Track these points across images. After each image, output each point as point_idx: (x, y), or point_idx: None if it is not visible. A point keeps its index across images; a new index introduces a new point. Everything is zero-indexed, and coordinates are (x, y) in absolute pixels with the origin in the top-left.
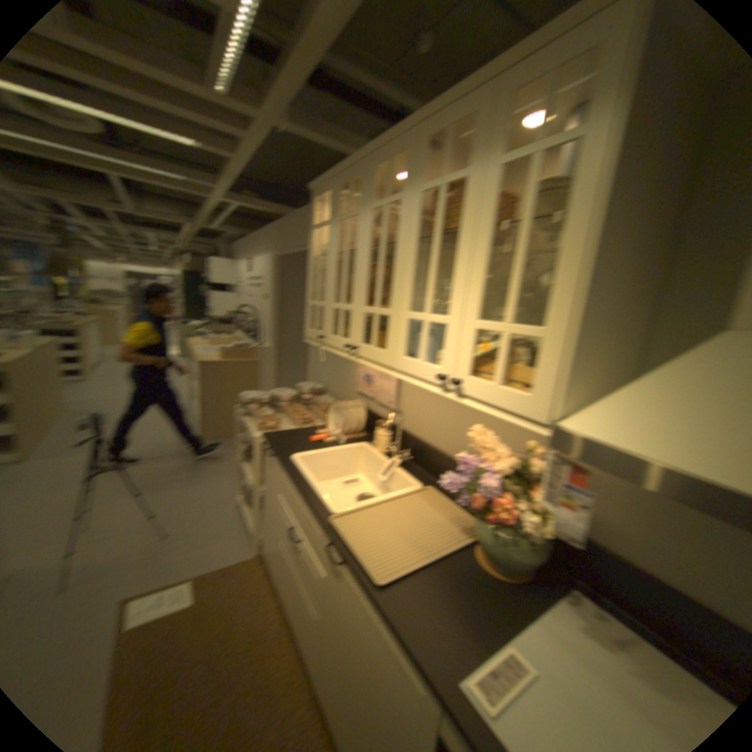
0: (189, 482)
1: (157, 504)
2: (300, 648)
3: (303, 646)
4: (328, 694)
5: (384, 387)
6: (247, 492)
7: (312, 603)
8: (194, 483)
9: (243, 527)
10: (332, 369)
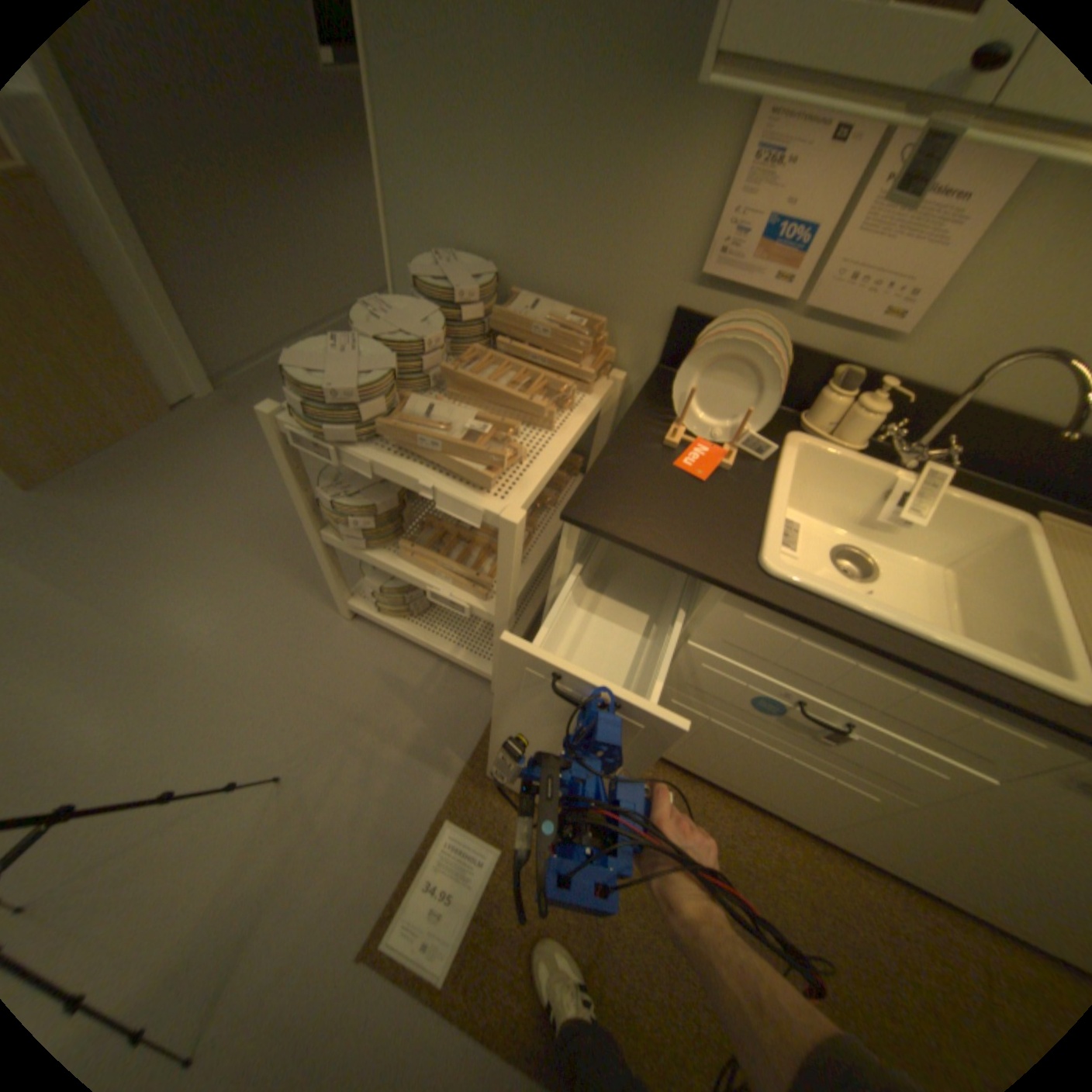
0: (155, 605)
1: (139, 700)
2: (770, 802)
3: (793, 805)
4: (904, 851)
5: (907, 260)
6: (401, 591)
7: (900, 791)
8: (172, 602)
9: (435, 652)
10: (550, 189)
